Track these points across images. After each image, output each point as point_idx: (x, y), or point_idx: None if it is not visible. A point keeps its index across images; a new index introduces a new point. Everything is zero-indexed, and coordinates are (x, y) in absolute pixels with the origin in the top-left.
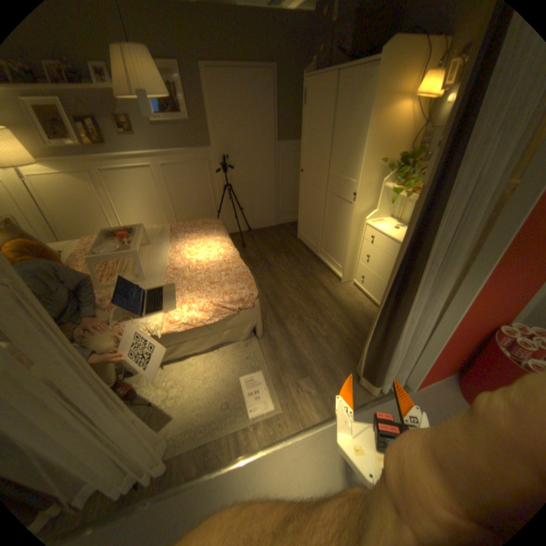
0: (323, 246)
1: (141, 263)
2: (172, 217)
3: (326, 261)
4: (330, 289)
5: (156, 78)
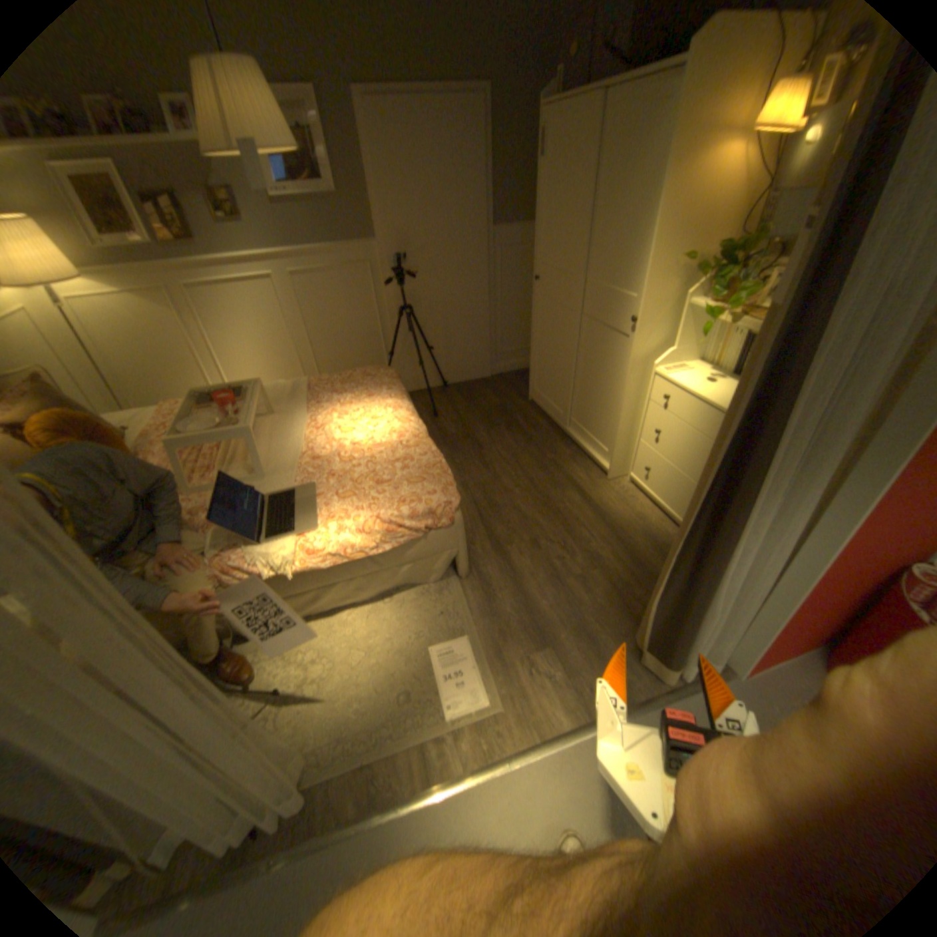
0: (576, 414)
1: (259, 450)
2: (311, 365)
3: (581, 441)
4: (589, 490)
5: (276, 120)
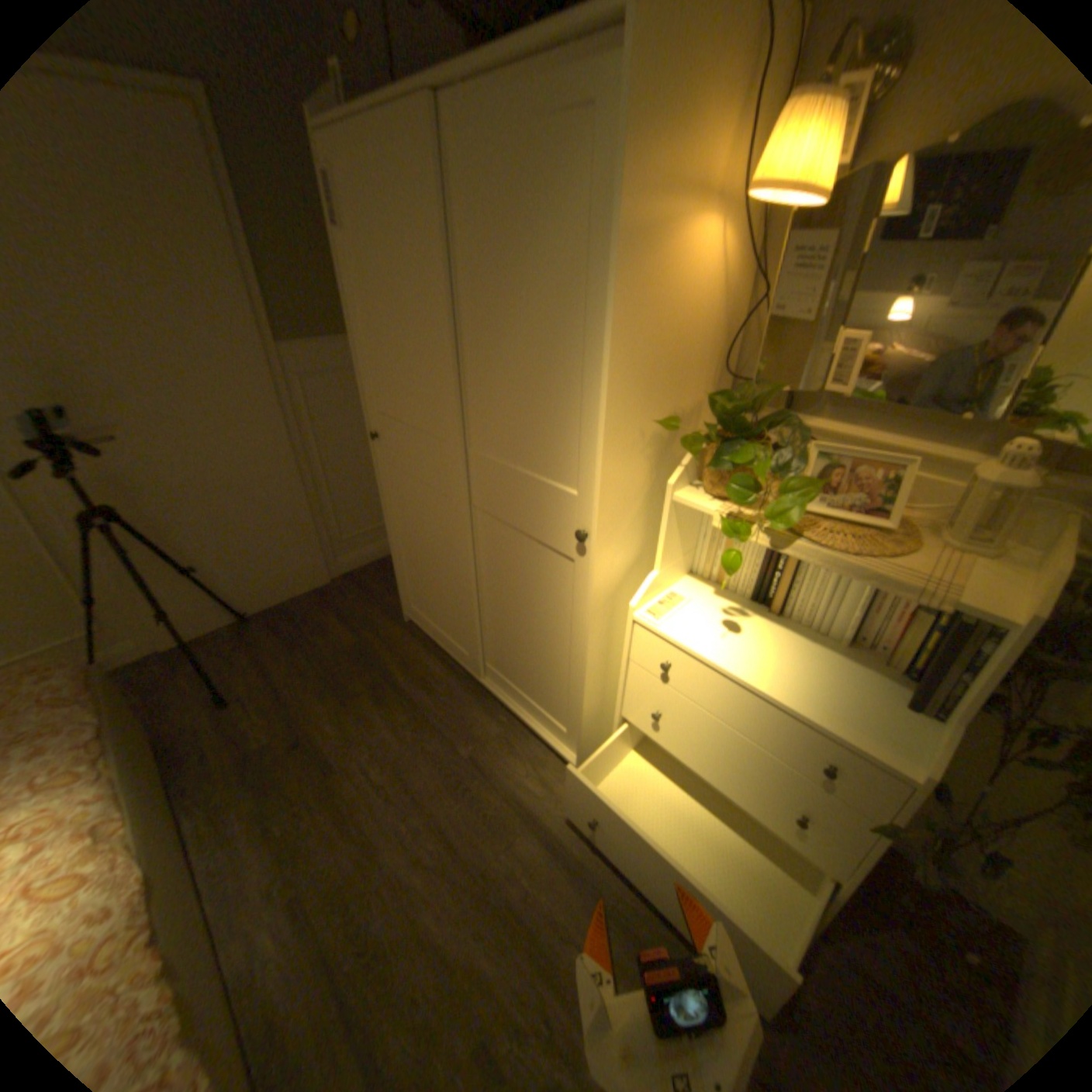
0: (484, 659)
1: None
2: None
3: (502, 701)
4: (545, 828)
5: None
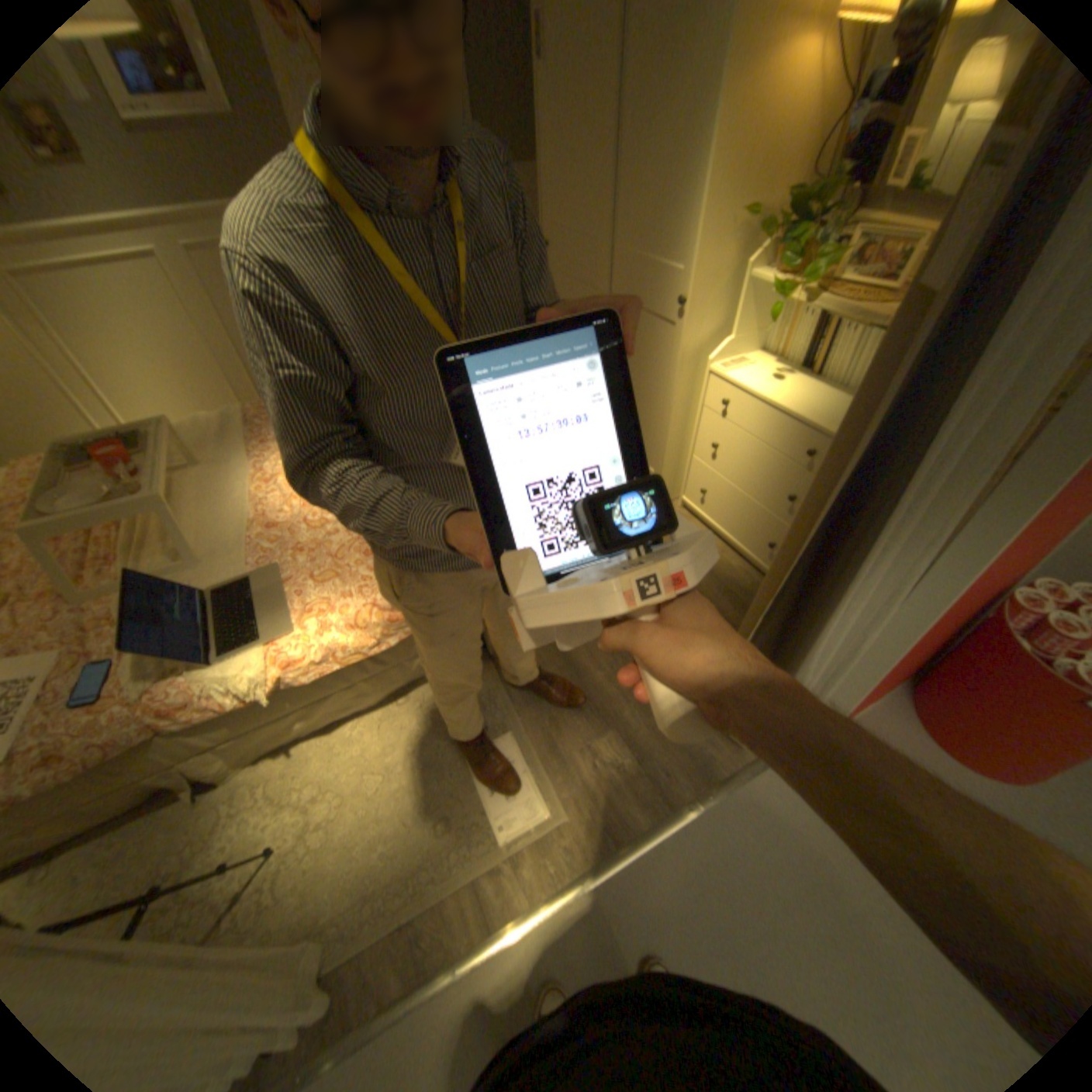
0: None
1: (173, 528)
2: (238, 385)
3: None
4: None
5: None
